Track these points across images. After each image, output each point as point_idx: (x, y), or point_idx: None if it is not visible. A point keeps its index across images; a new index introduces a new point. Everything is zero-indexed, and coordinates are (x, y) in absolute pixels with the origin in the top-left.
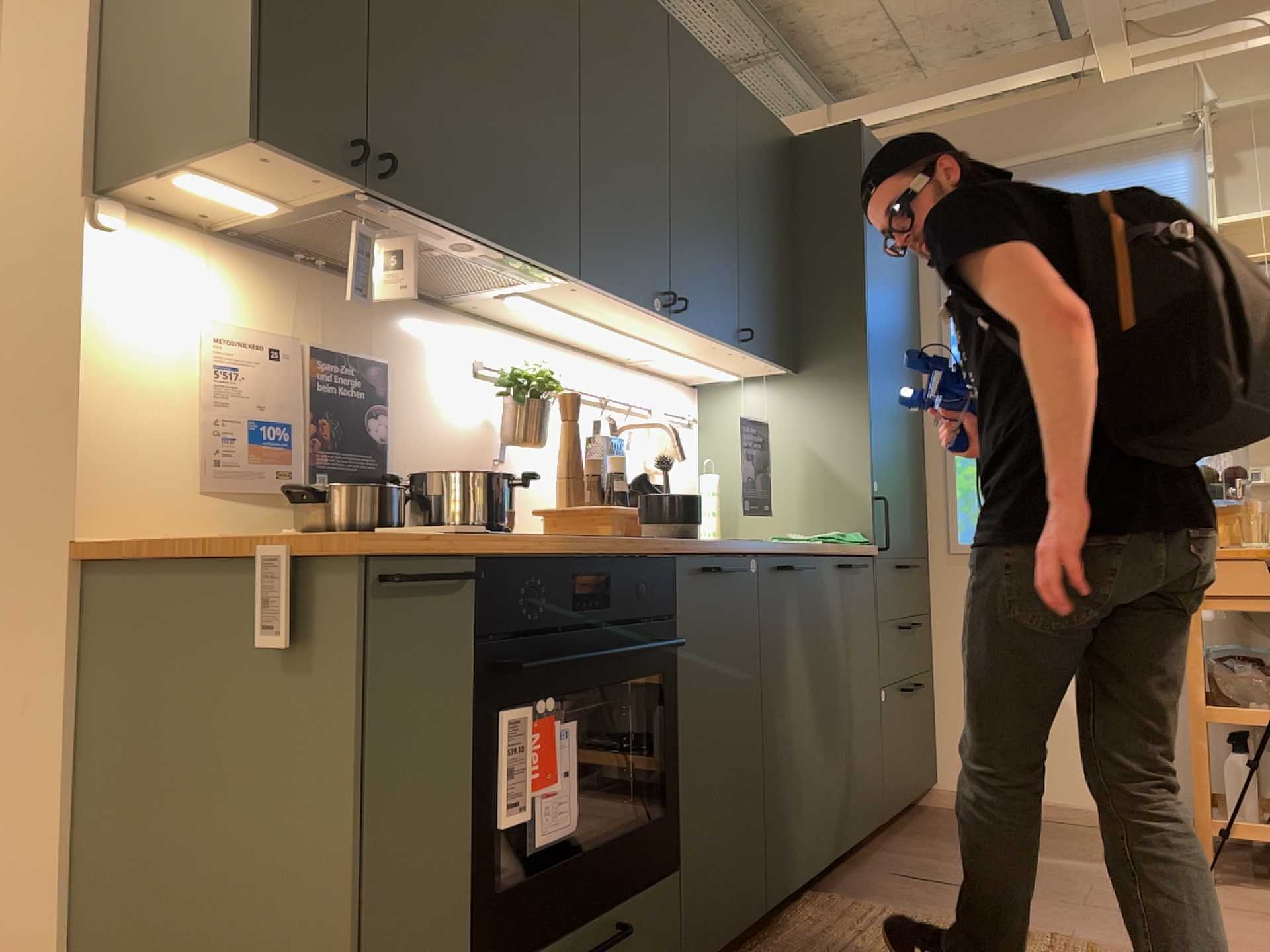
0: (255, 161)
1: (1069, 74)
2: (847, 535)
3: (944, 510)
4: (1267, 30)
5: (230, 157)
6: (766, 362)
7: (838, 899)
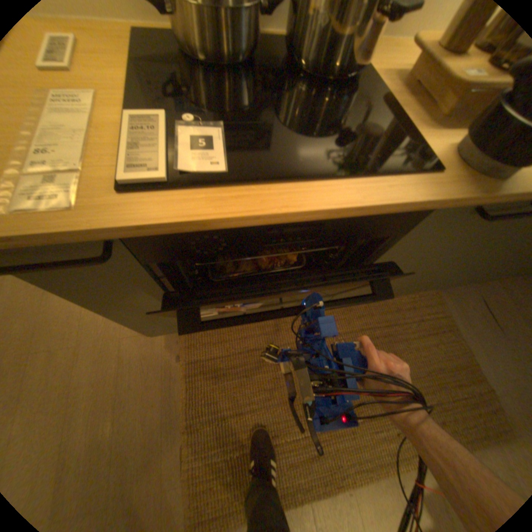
0: None
1: None
2: None
3: None
4: None
5: None
6: None
7: (437, 297)
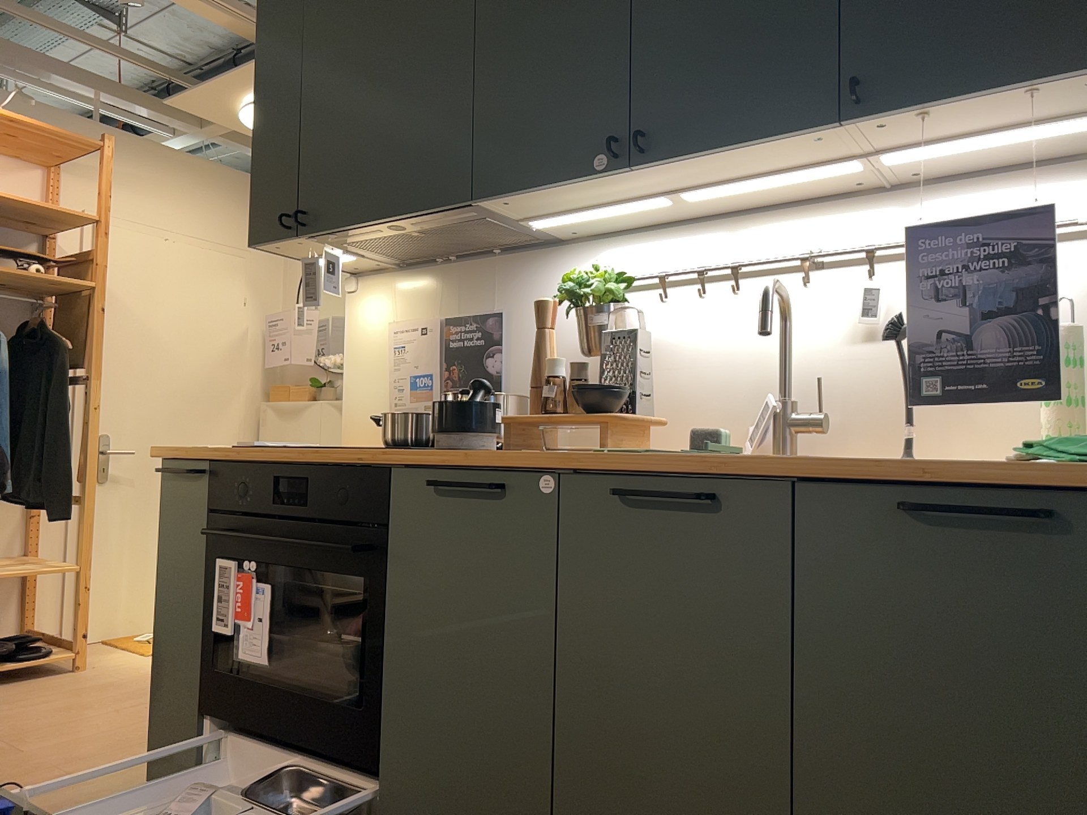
0: (282, 250)
1: None
2: None
3: None
4: None
5: (279, 253)
6: (1009, 95)
7: None
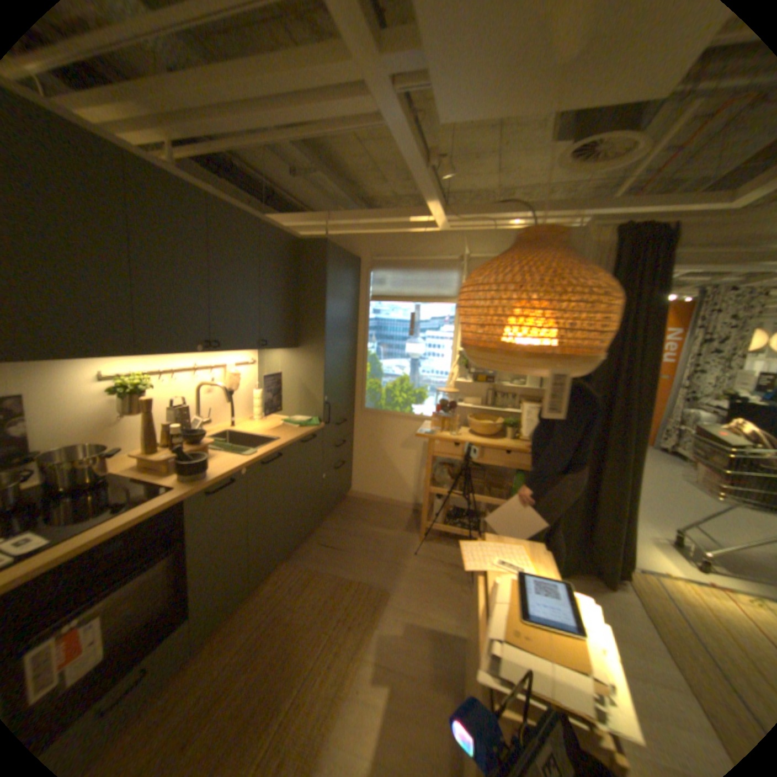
0: None
1: (425, 221)
2: (311, 419)
3: (360, 395)
4: (495, 224)
5: None
6: (278, 349)
7: (289, 568)
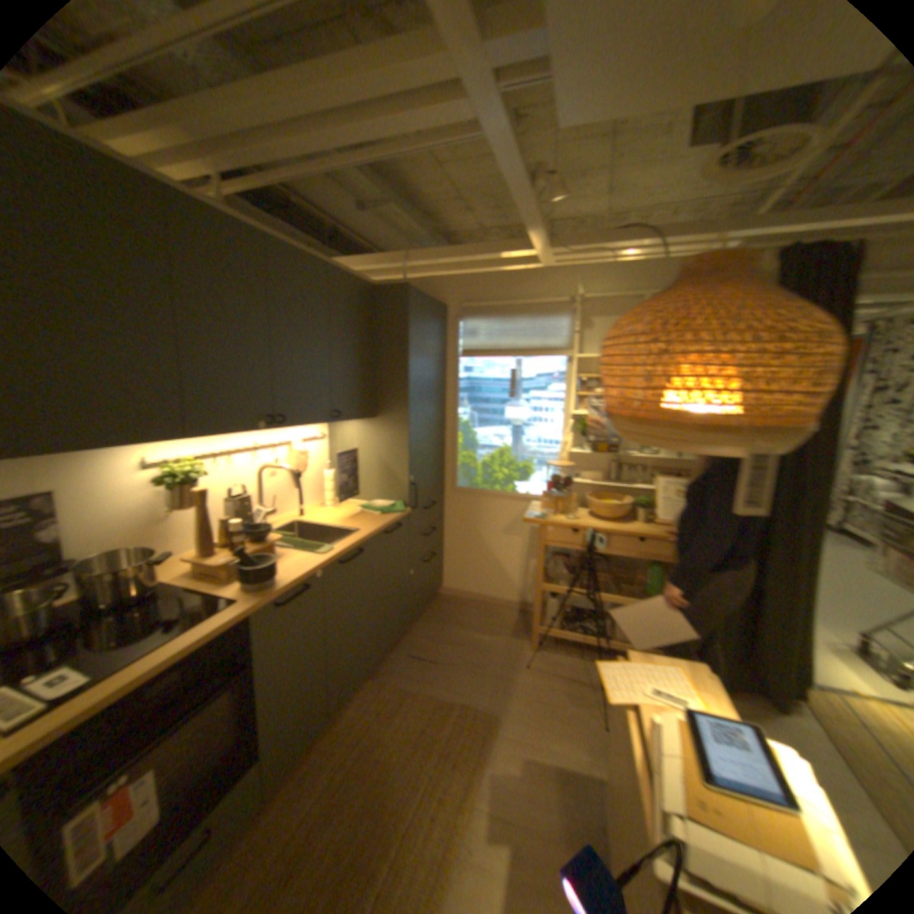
0: None
1: (525, 256)
2: (395, 504)
3: (451, 471)
4: (614, 255)
5: None
6: (354, 420)
7: (375, 687)
